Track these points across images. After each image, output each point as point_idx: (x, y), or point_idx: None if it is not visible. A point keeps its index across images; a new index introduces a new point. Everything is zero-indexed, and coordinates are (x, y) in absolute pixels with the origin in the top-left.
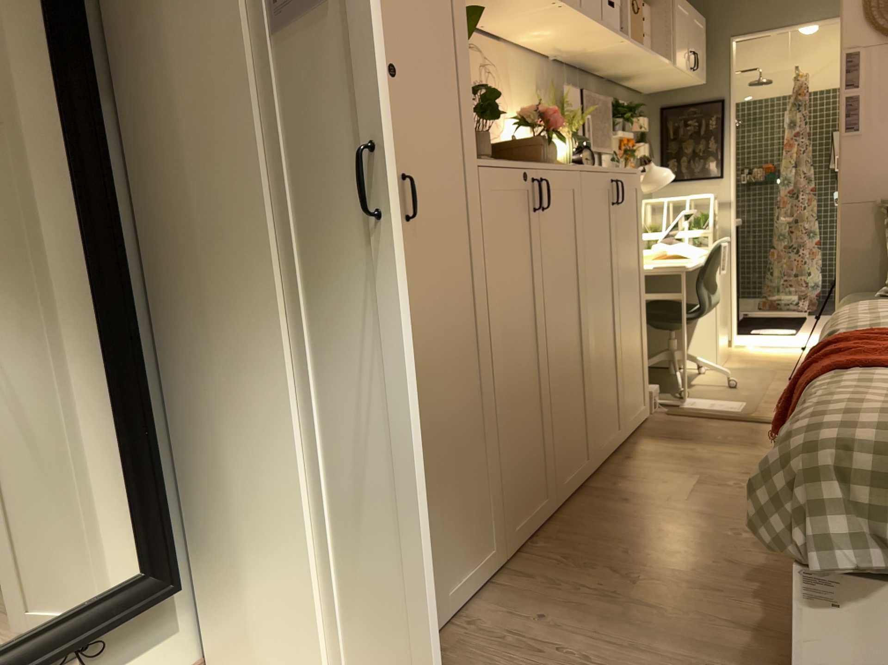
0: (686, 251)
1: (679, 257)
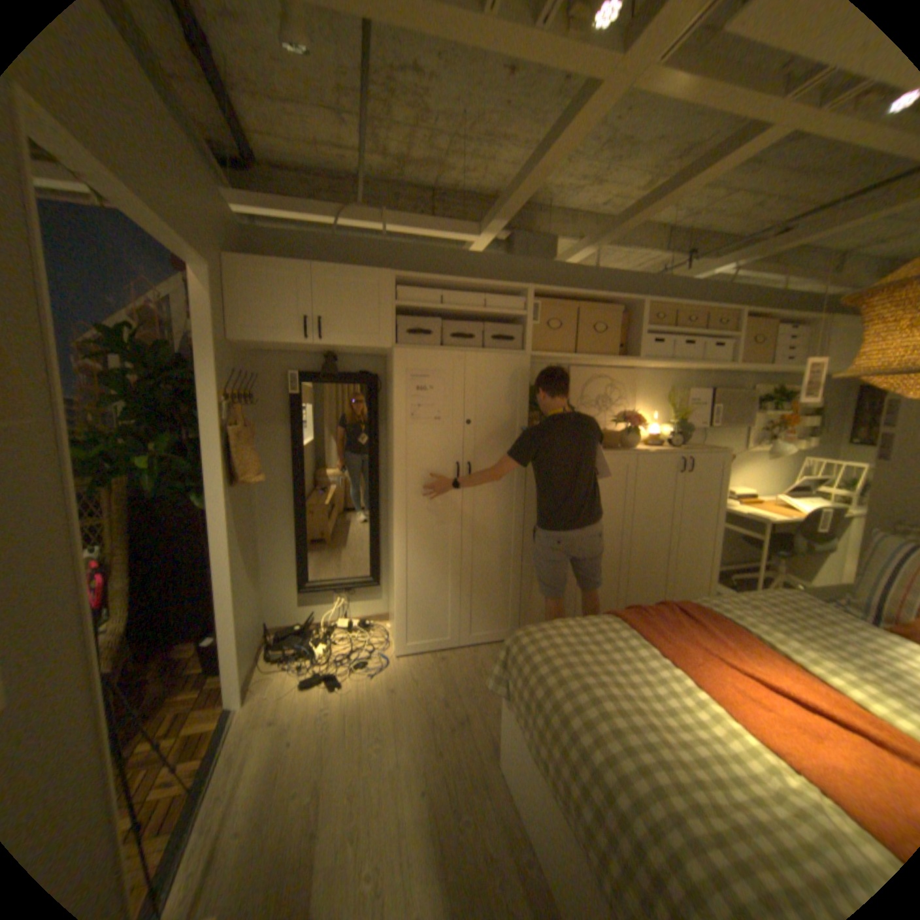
0: (805, 508)
1: (795, 510)
